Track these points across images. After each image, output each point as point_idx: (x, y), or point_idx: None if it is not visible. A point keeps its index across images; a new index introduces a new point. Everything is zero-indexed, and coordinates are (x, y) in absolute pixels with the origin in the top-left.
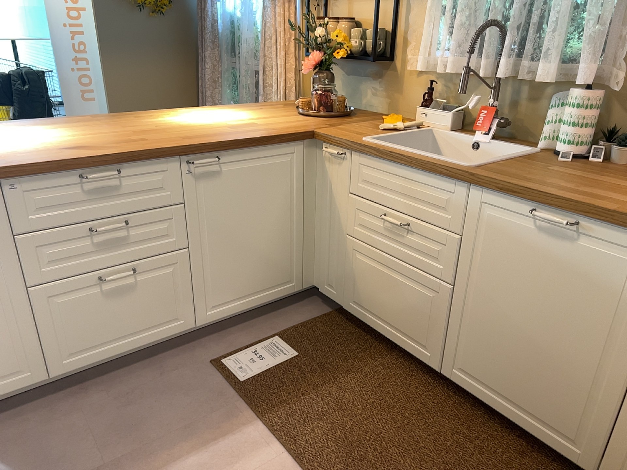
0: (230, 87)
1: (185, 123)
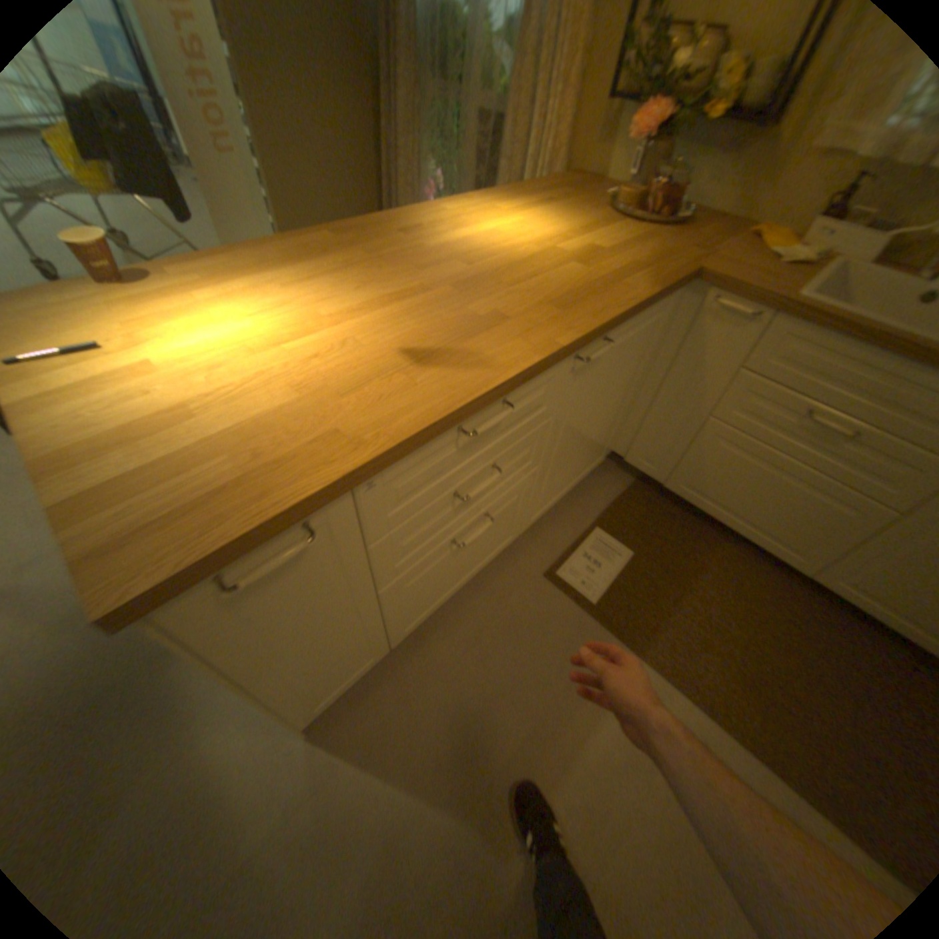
0: (431, 135)
1: (496, 248)
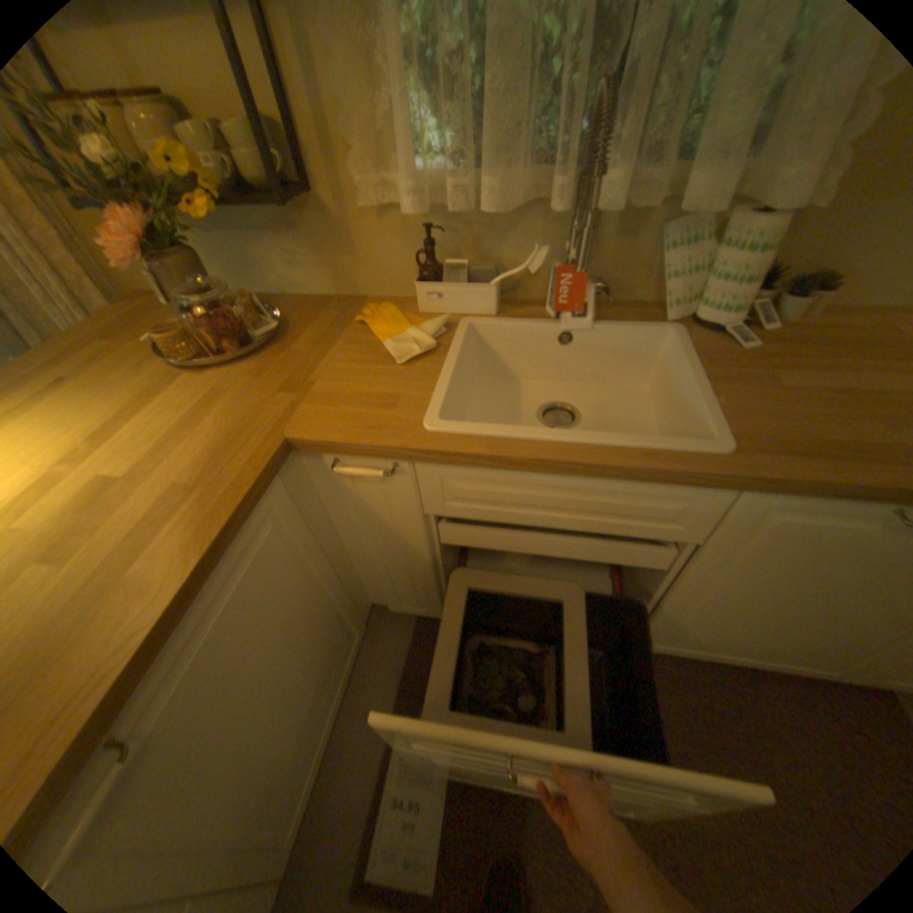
0: None
1: None
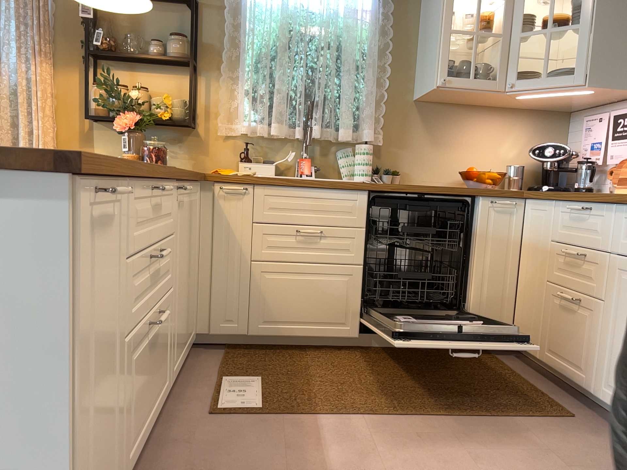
0: None
1: None
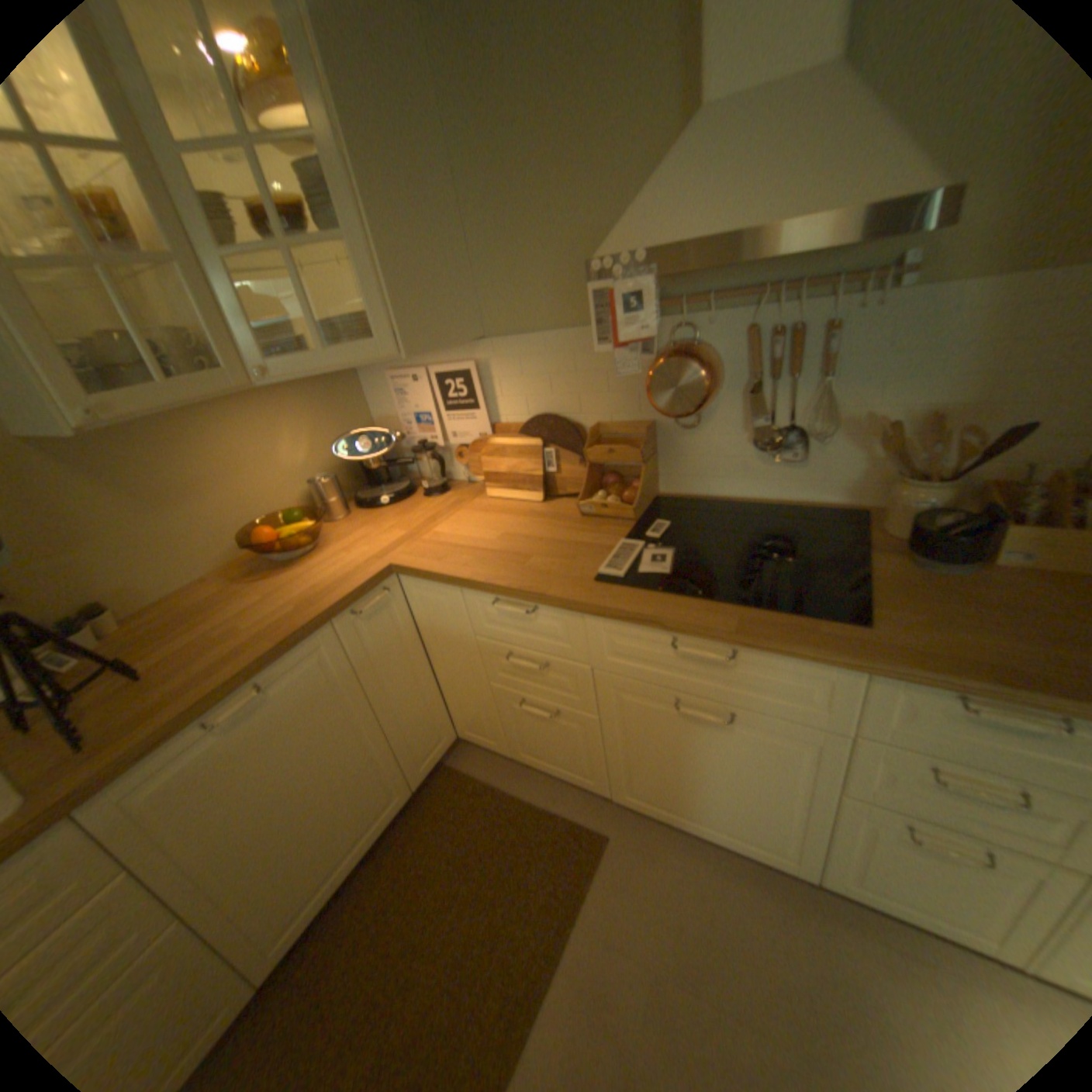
0: None
1: None
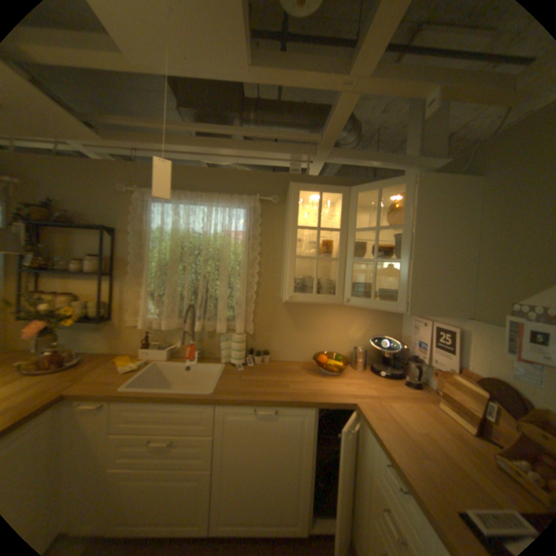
0: None
1: None
